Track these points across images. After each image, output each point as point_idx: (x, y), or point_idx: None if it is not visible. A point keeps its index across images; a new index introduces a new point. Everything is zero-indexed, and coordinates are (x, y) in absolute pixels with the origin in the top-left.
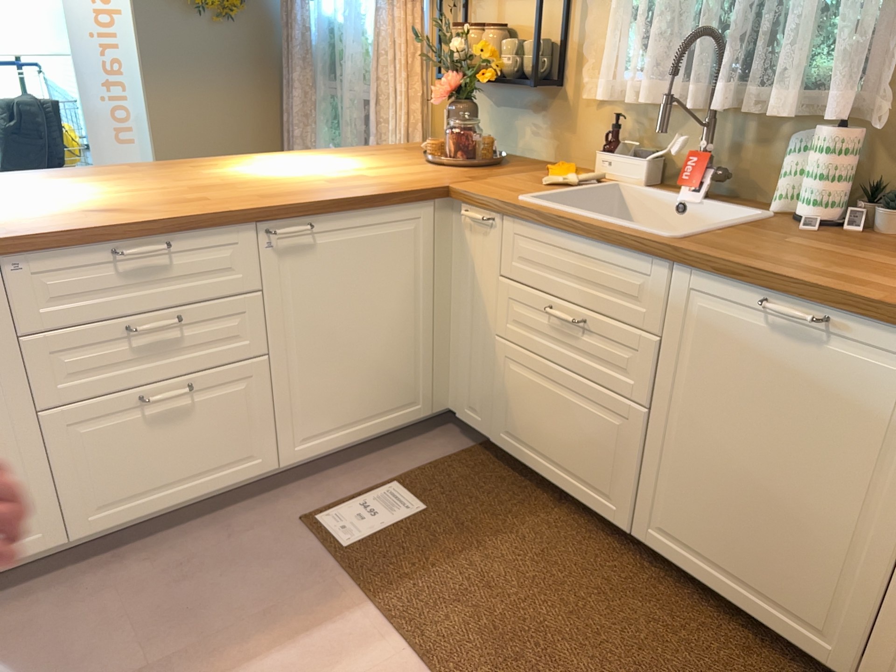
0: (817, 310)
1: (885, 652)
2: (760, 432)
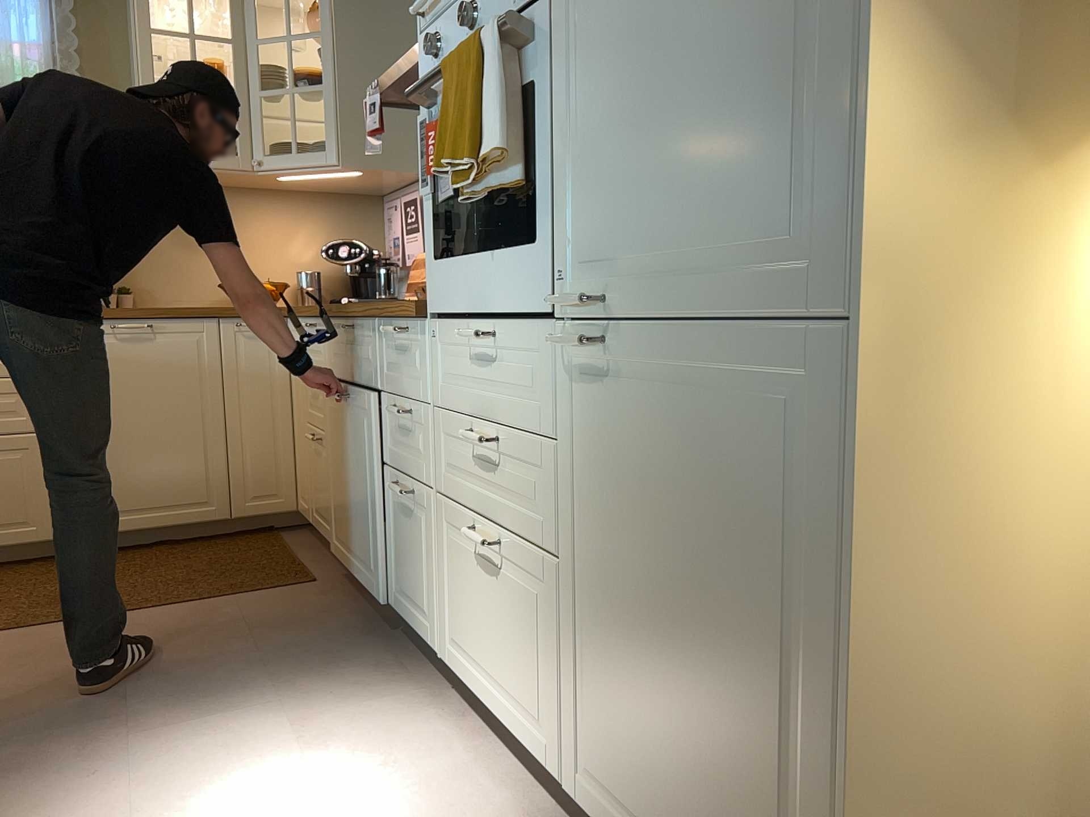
0: (144, 322)
1: (237, 486)
2: (134, 405)
